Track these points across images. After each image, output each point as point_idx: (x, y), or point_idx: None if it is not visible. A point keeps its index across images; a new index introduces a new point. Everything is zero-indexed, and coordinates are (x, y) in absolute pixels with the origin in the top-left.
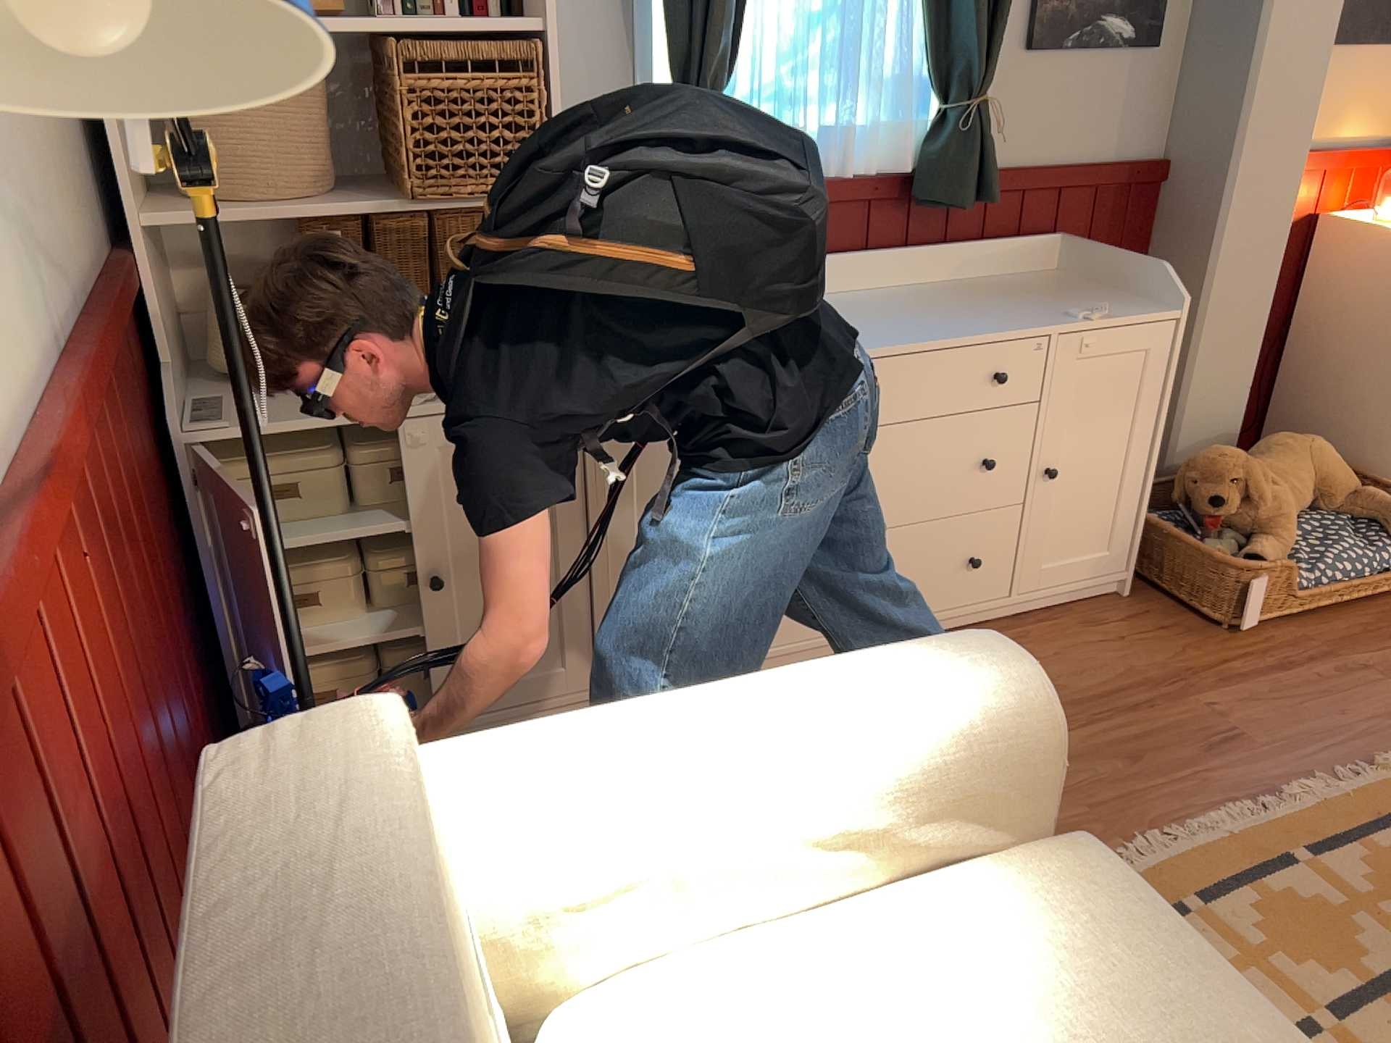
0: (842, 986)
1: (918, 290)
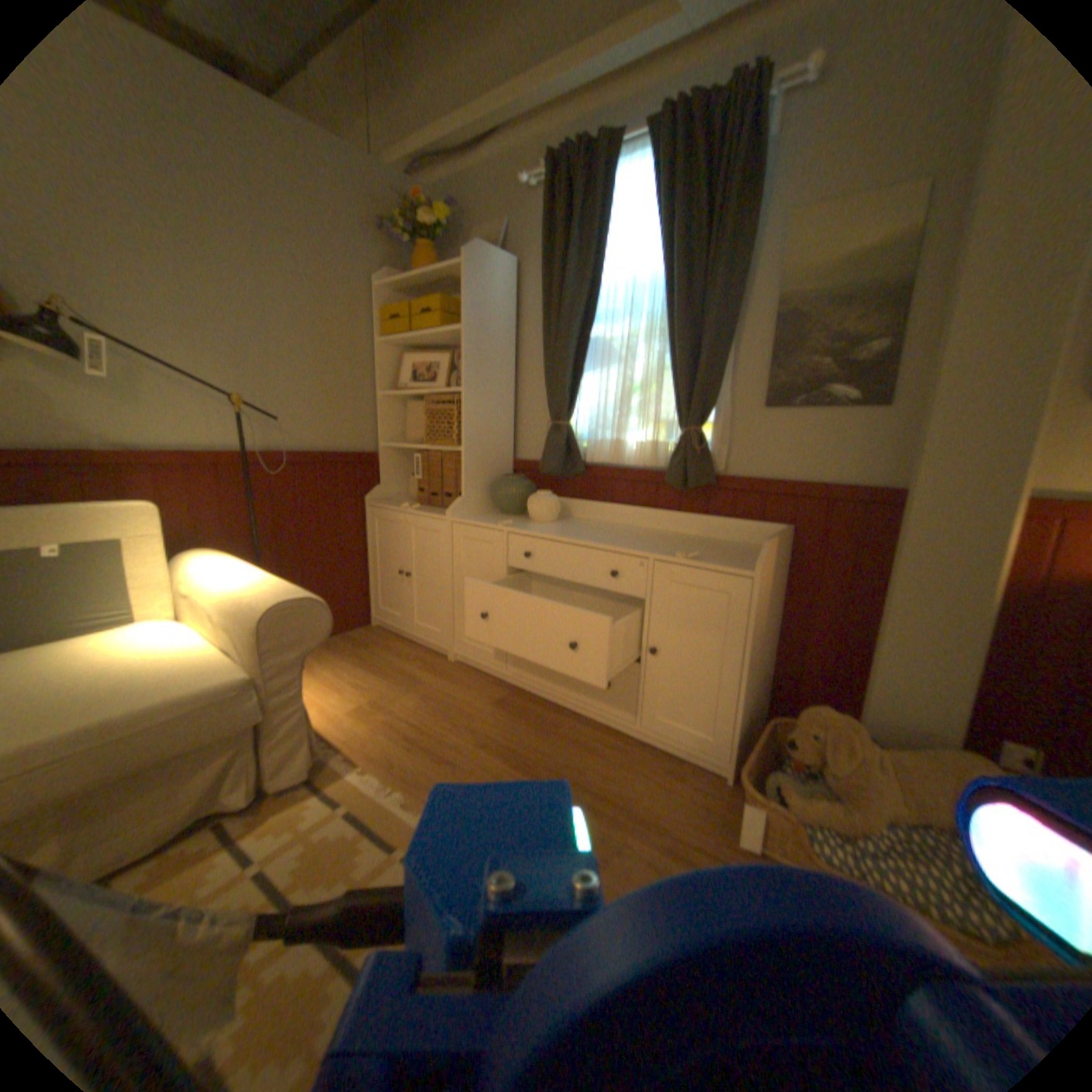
0: (164, 646)
1: (666, 534)
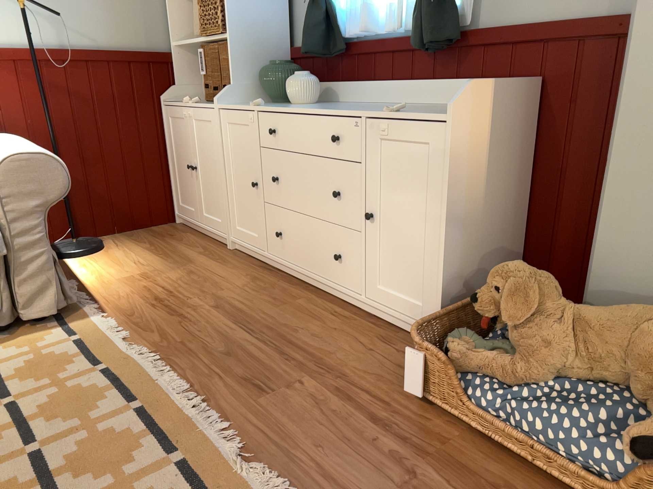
0: None
1: (414, 106)
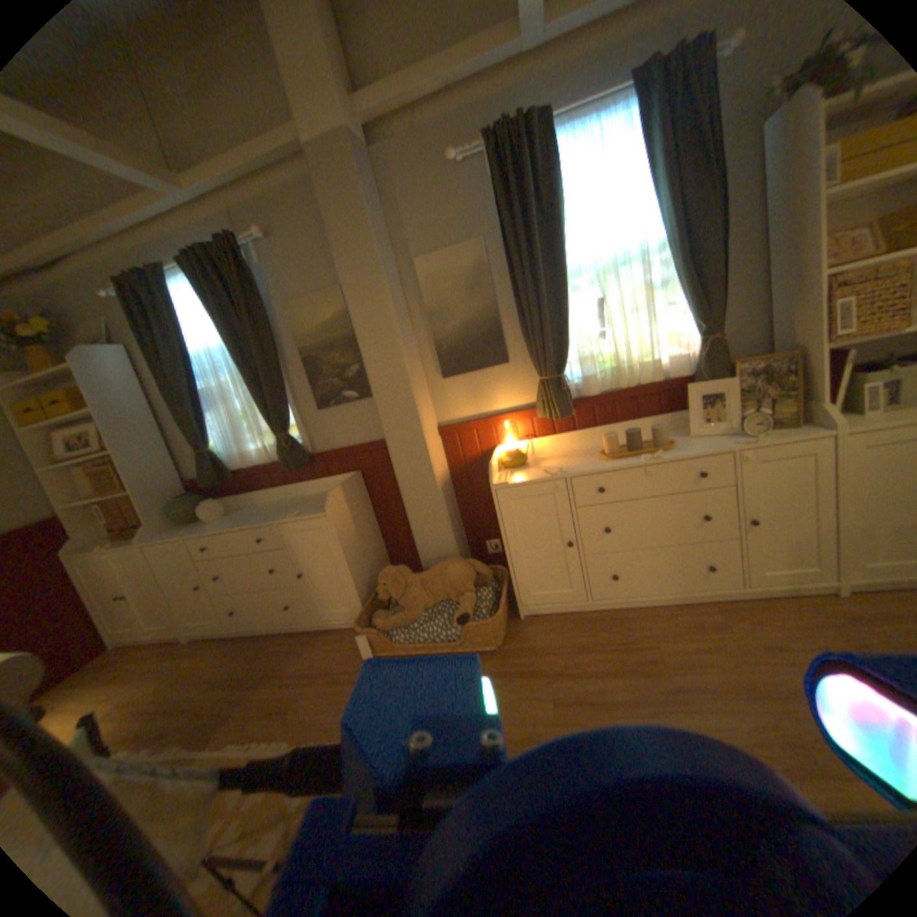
0: None
1: (296, 499)
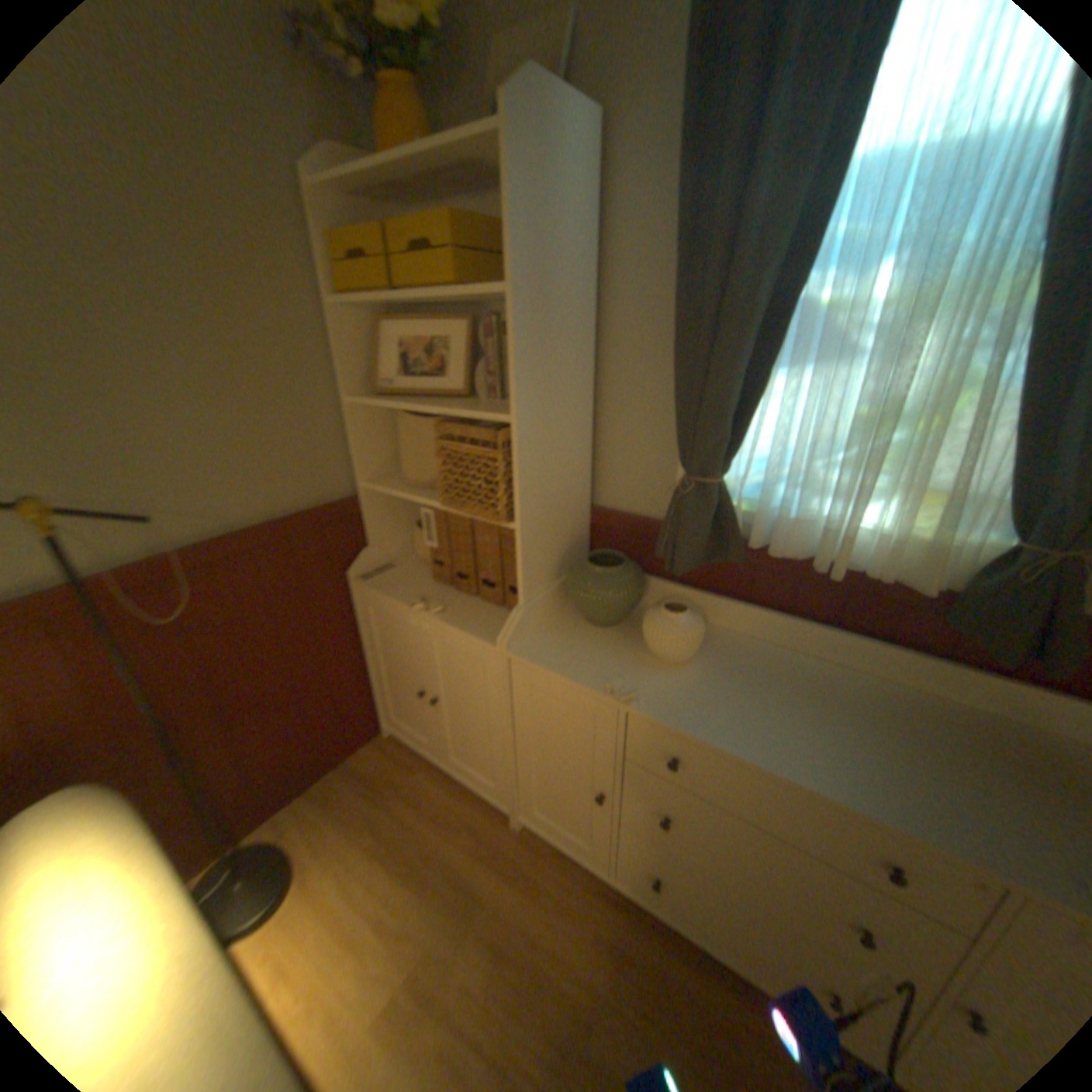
0: None
1: (932, 708)
